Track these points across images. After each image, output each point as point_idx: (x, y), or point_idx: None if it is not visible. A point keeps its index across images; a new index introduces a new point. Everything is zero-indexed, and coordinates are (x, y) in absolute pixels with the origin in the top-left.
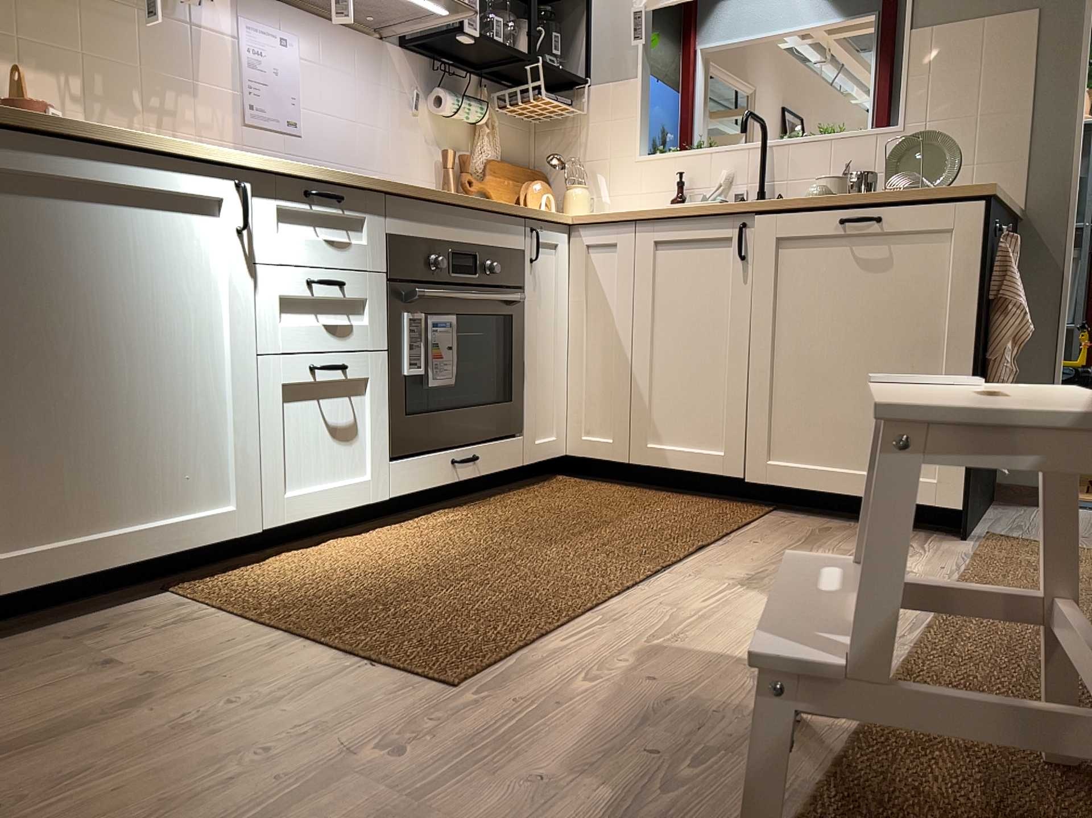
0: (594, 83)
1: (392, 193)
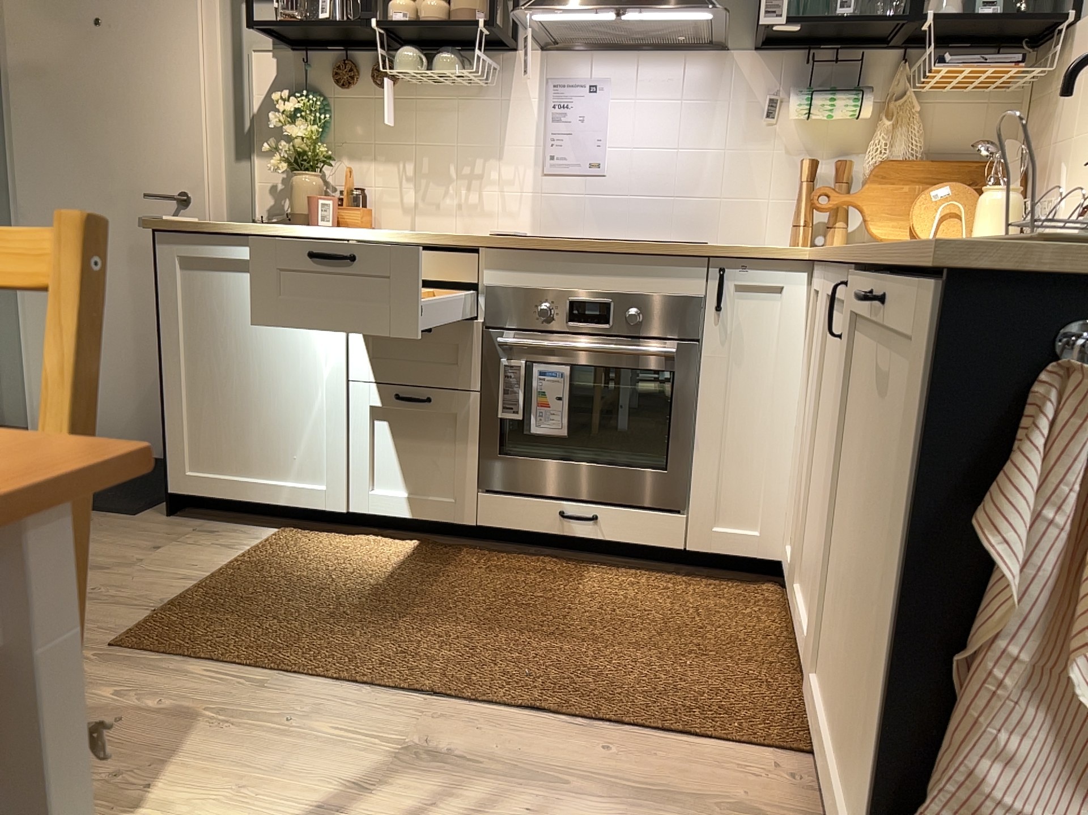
0: (1083, 15)
1: (487, 246)
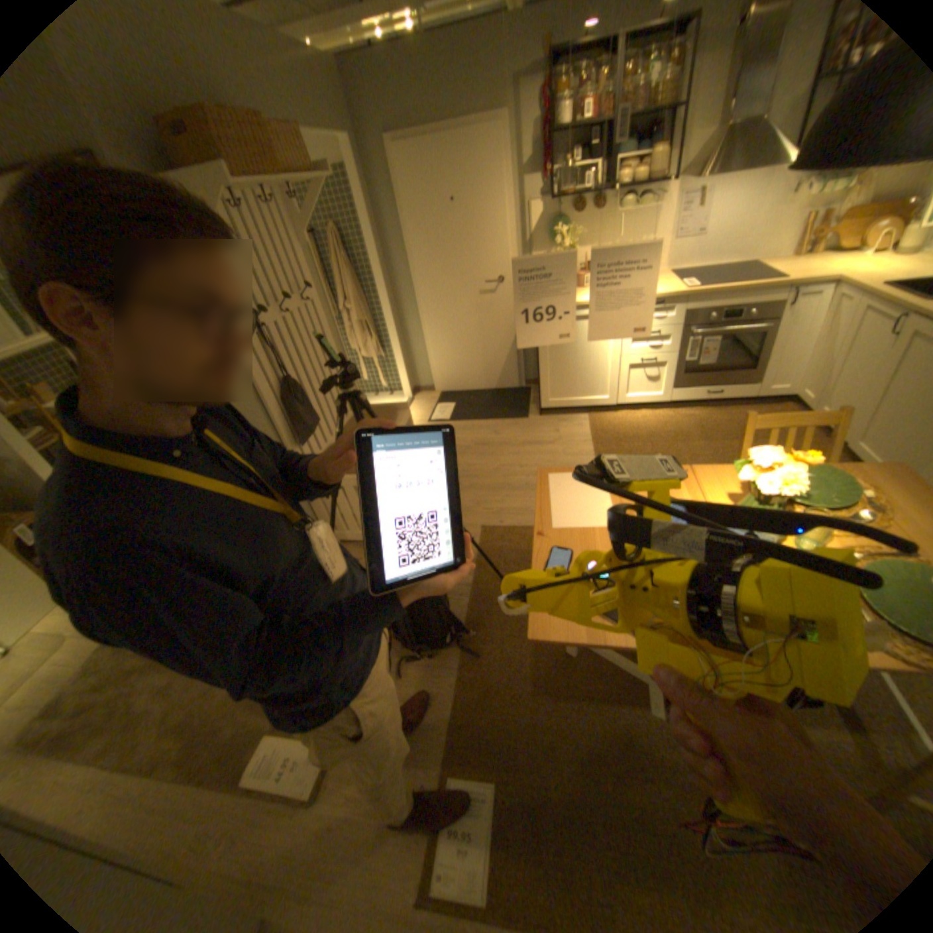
0: None
1: (691, 295)
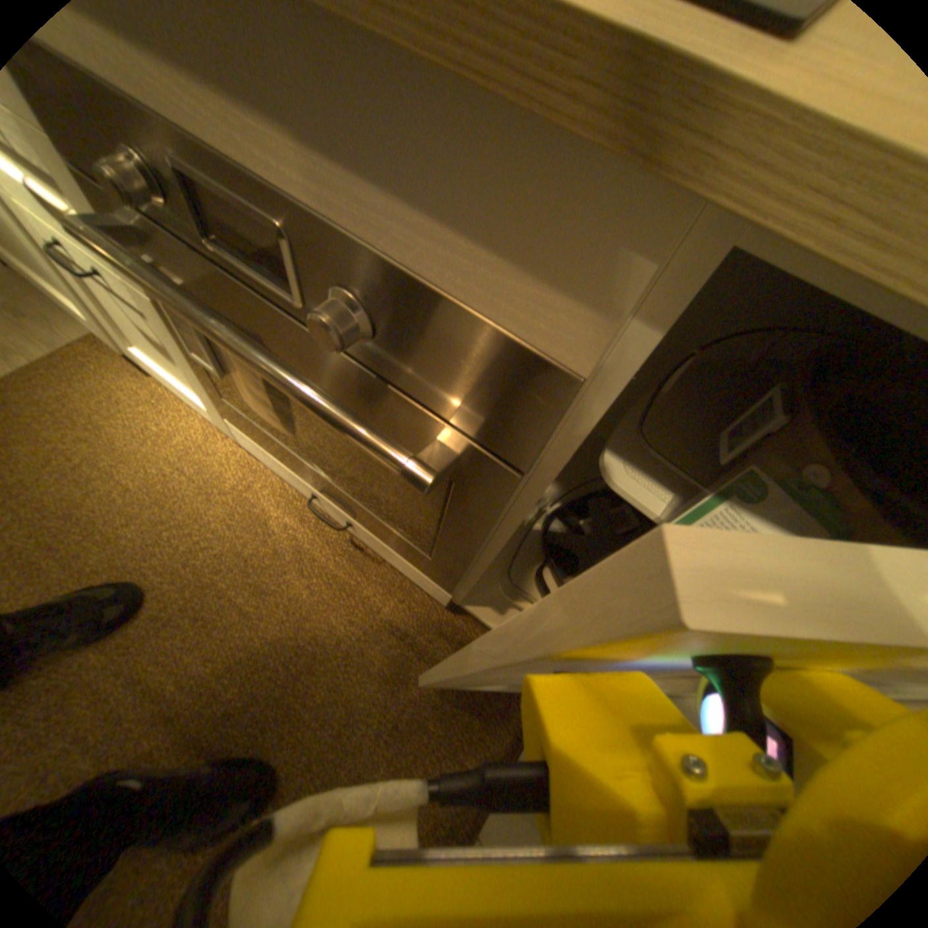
0: None
1: None
